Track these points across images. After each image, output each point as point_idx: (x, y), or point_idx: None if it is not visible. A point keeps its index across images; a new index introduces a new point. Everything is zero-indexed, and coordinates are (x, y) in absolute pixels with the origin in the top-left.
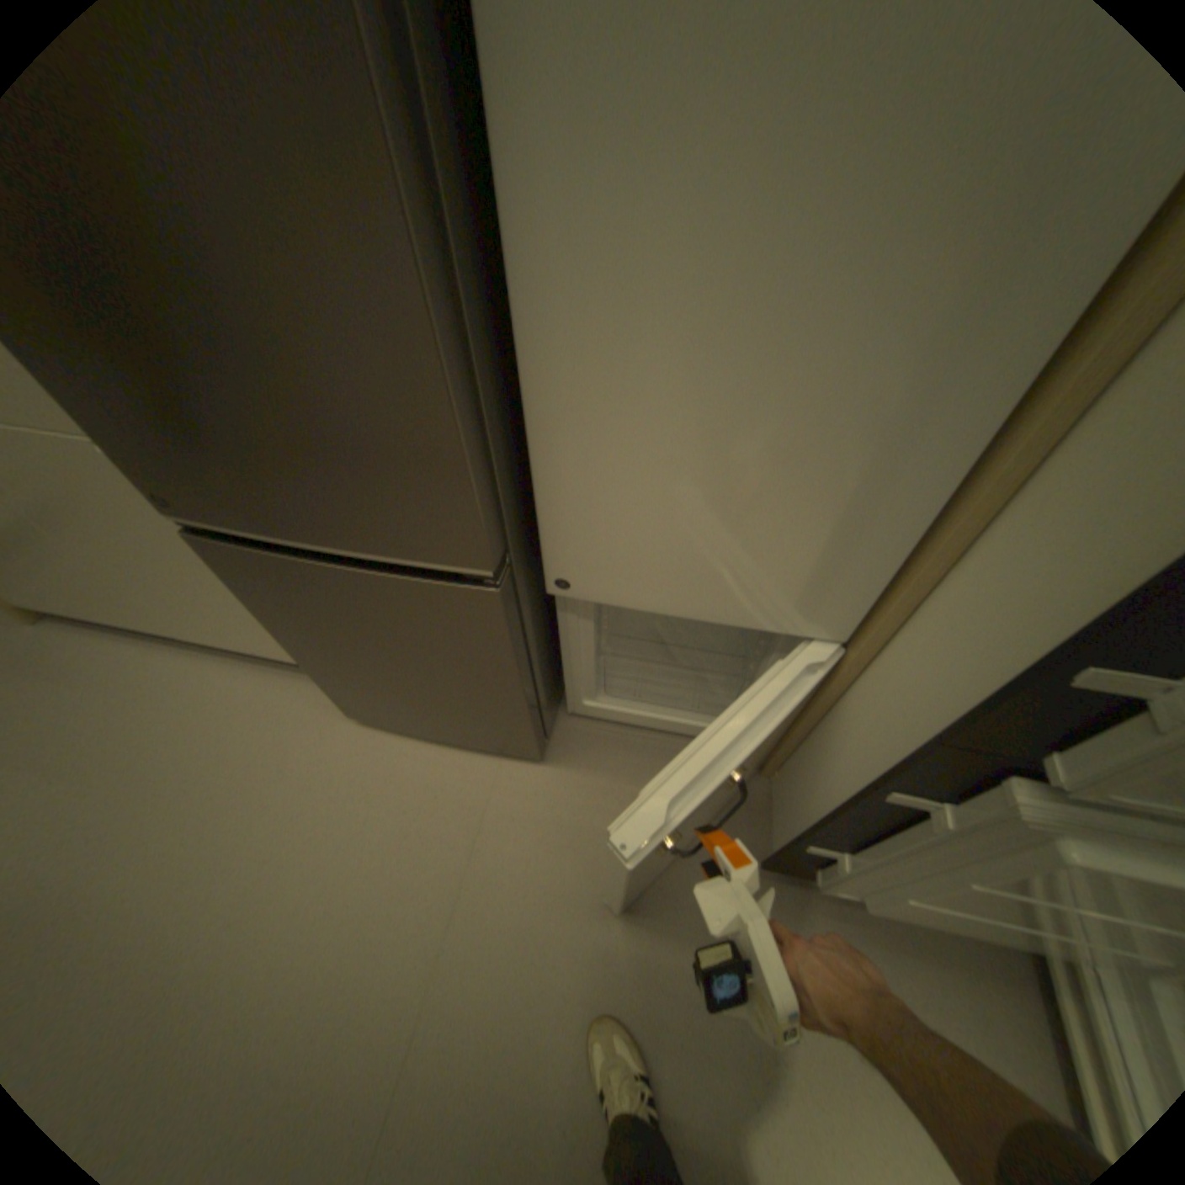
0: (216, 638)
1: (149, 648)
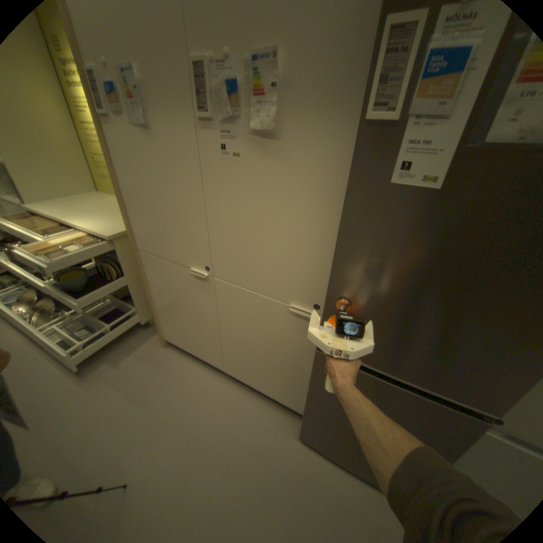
0: (245, 378)
1: (207, 371)
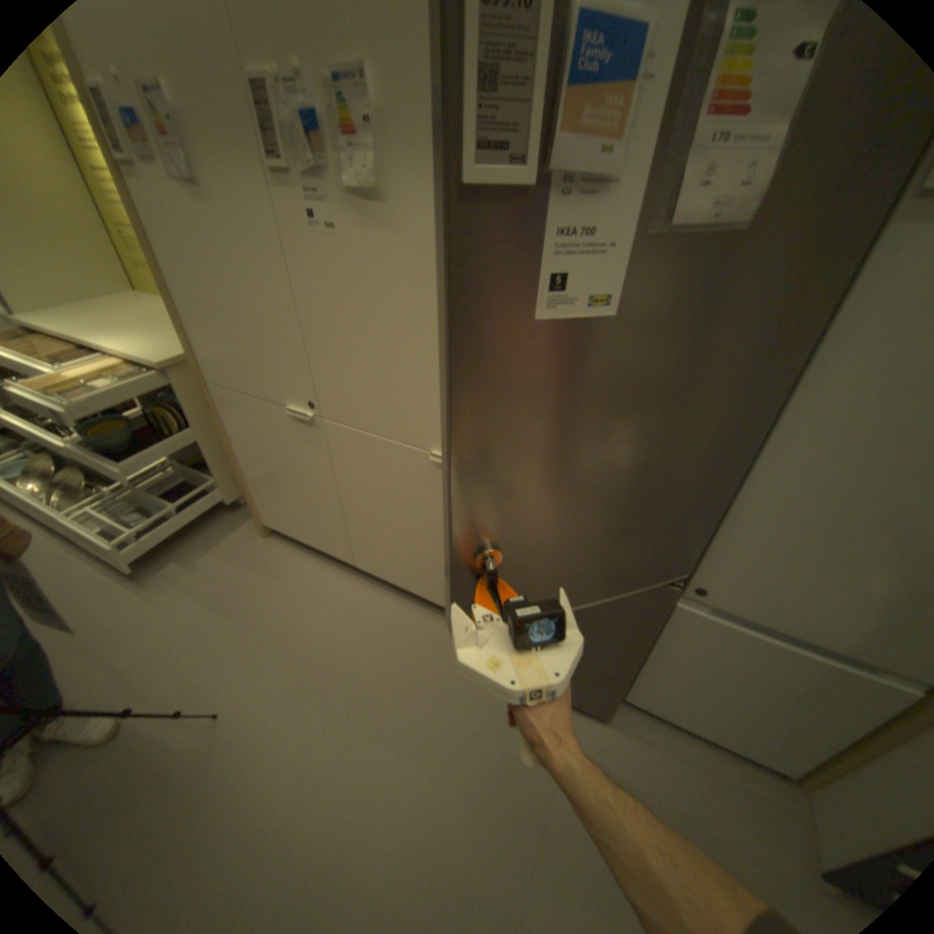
0: (386, 572)
1: (330, 568)
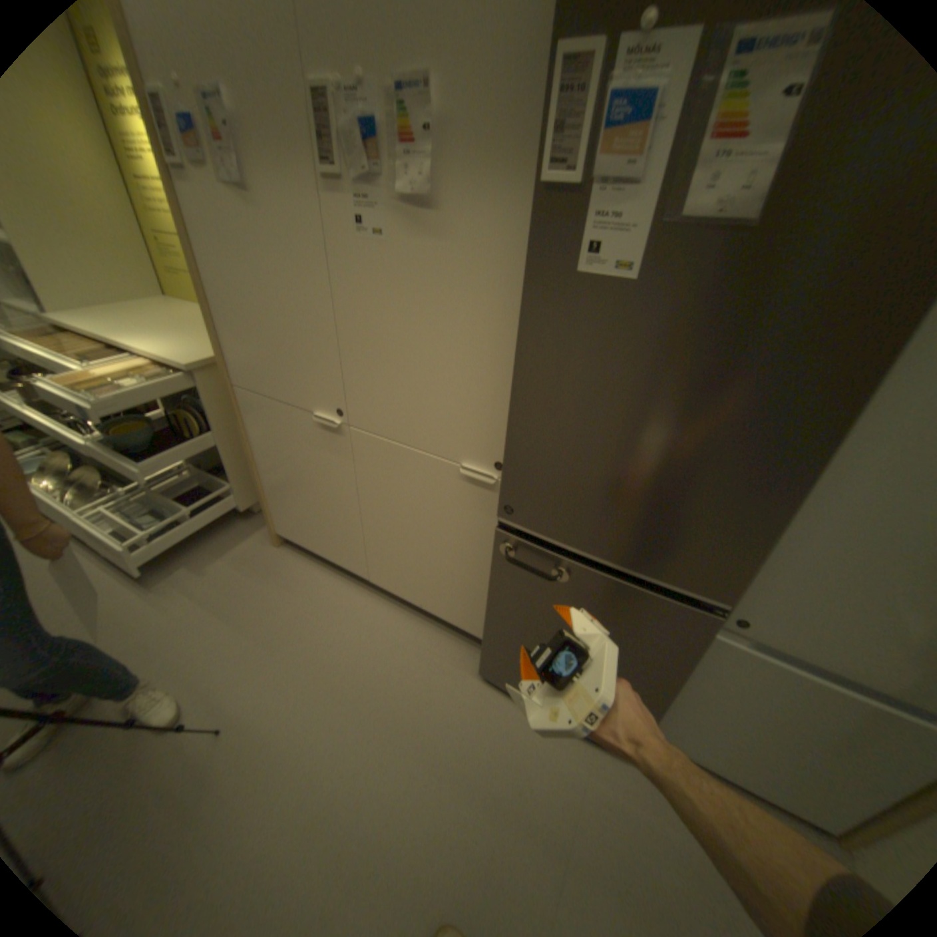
0: (402, 588)
1: (343, 581)
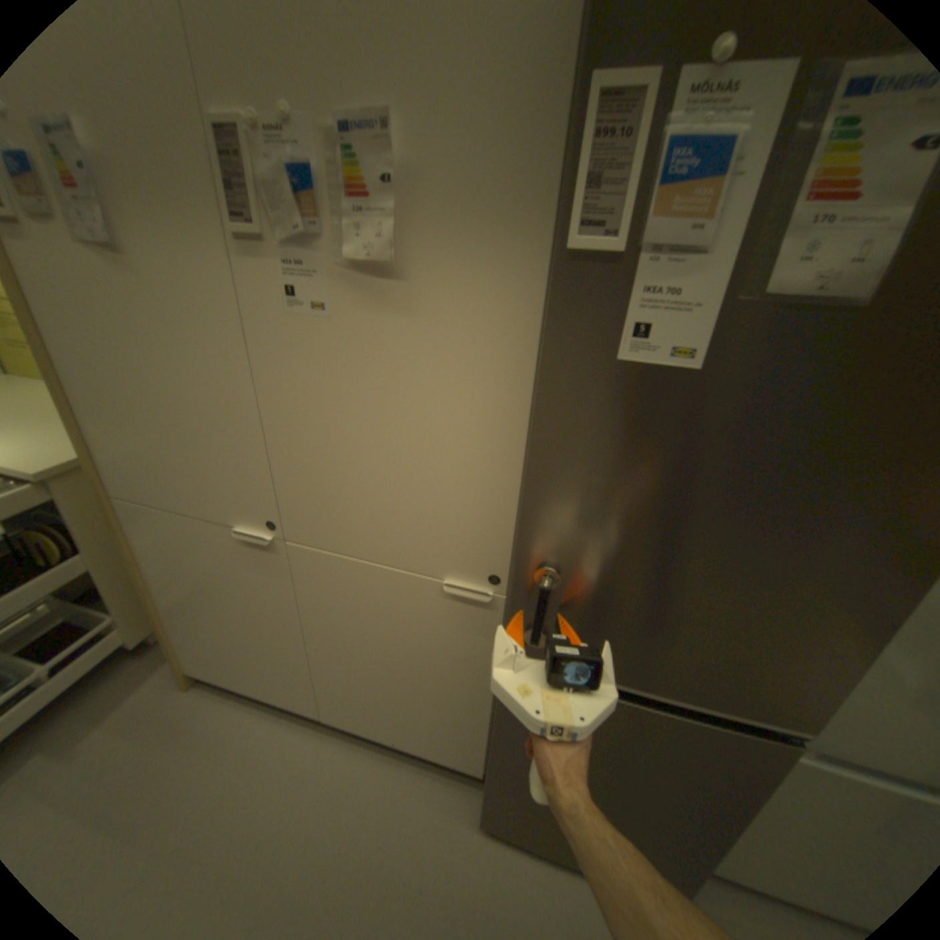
0: (365, 726)
1: (282, 725)
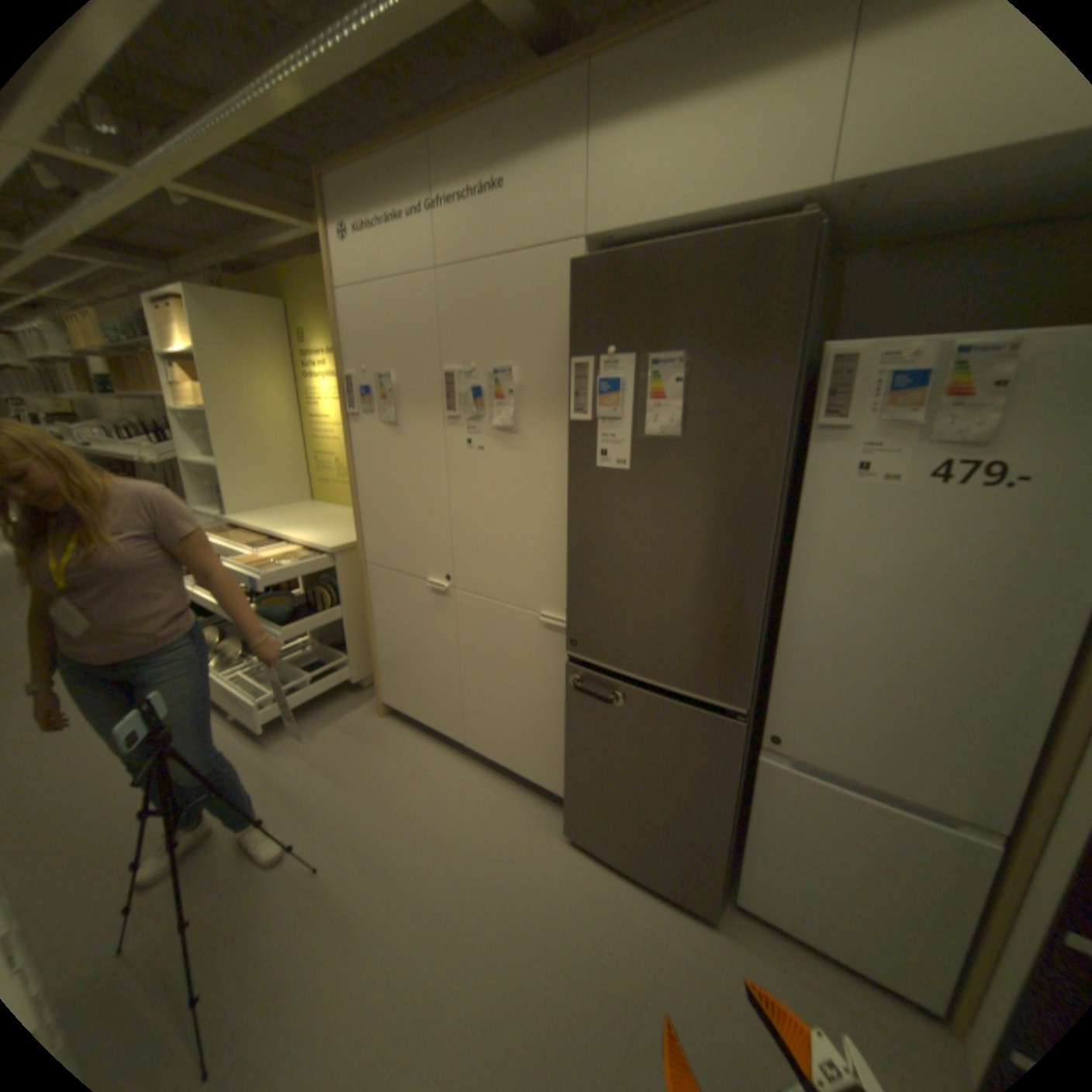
0: (494, 750)
1: (440, 749)
